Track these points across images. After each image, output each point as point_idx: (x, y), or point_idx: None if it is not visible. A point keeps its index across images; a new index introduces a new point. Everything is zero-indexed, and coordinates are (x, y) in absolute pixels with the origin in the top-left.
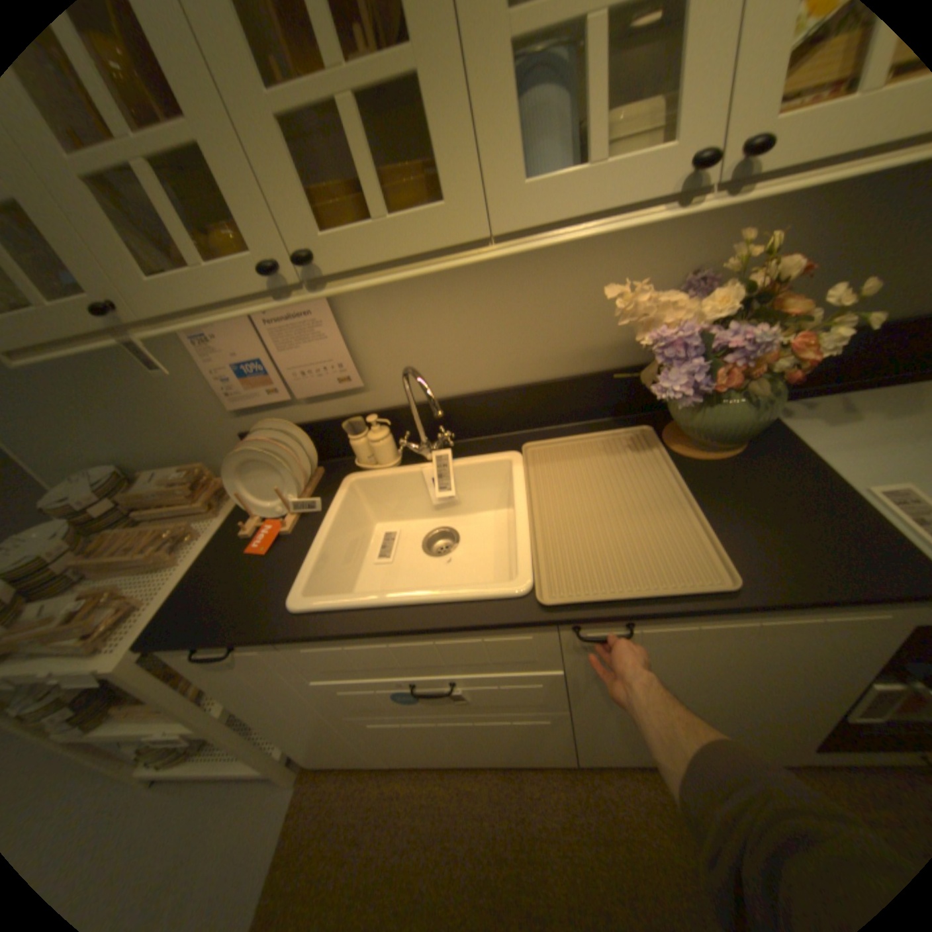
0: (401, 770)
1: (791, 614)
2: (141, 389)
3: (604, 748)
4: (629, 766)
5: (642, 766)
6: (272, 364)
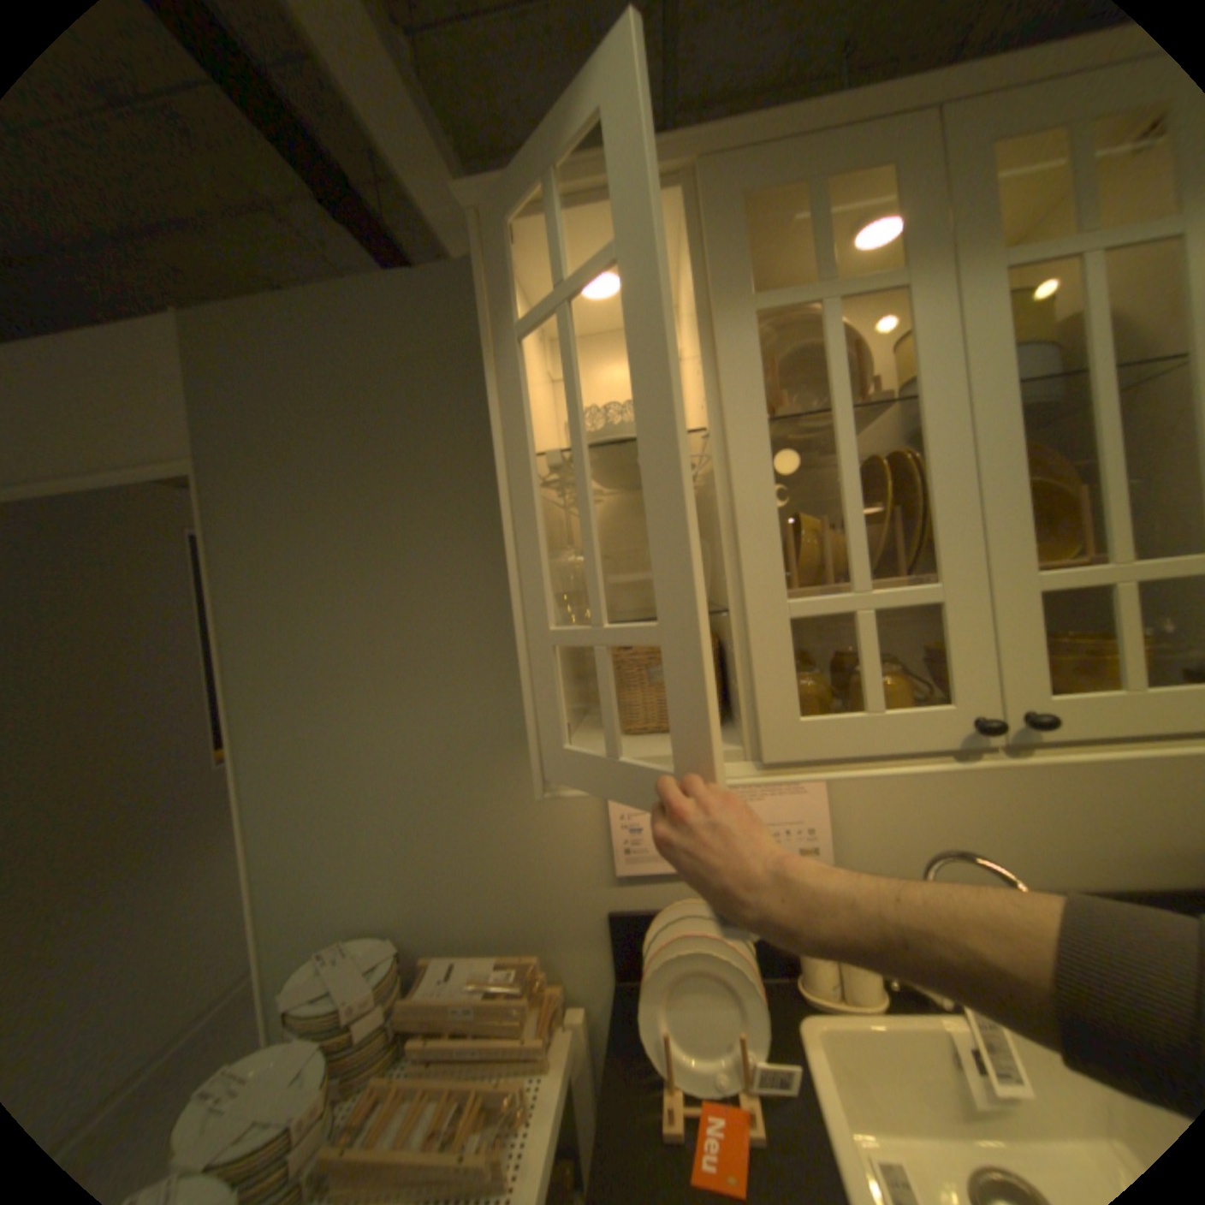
0: None
1: None
2: (500, 823)
3: None
4: None
5: None
6: None
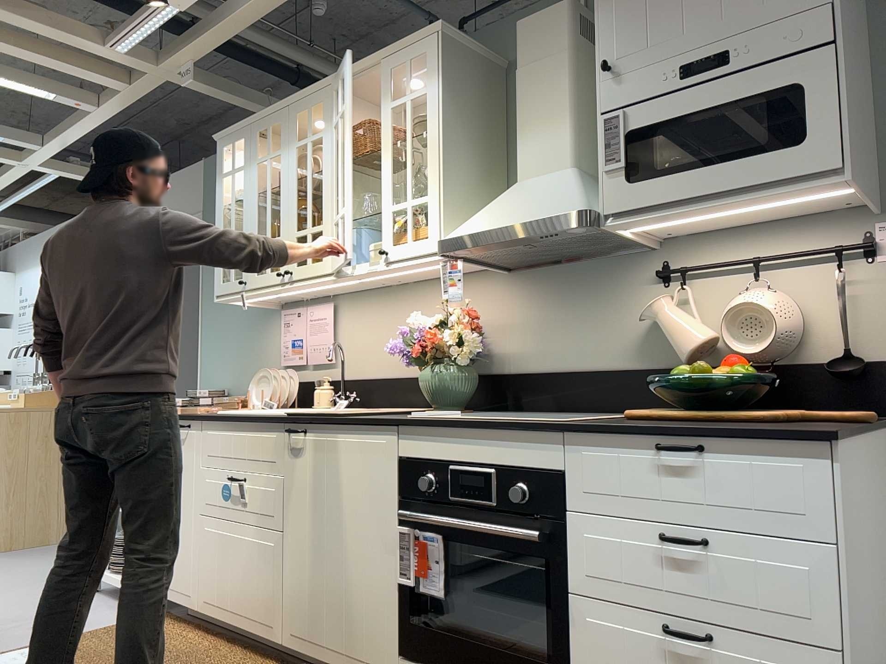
0: (201, 612)
1: (352, 431)
2: (258, 346)
3: (293, 598)
4: (305, 647)
5: (311, 649)
6: (304, 341)
